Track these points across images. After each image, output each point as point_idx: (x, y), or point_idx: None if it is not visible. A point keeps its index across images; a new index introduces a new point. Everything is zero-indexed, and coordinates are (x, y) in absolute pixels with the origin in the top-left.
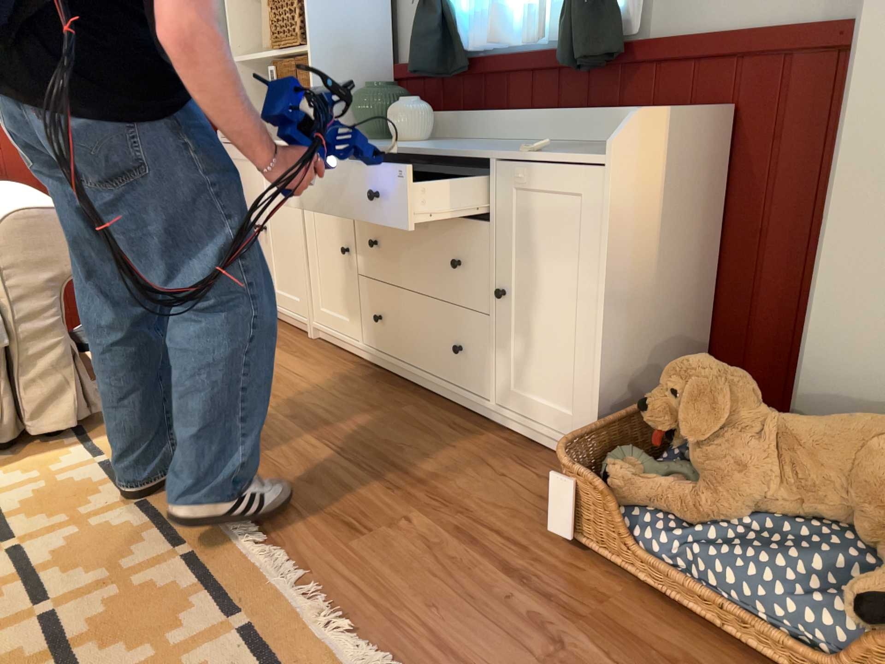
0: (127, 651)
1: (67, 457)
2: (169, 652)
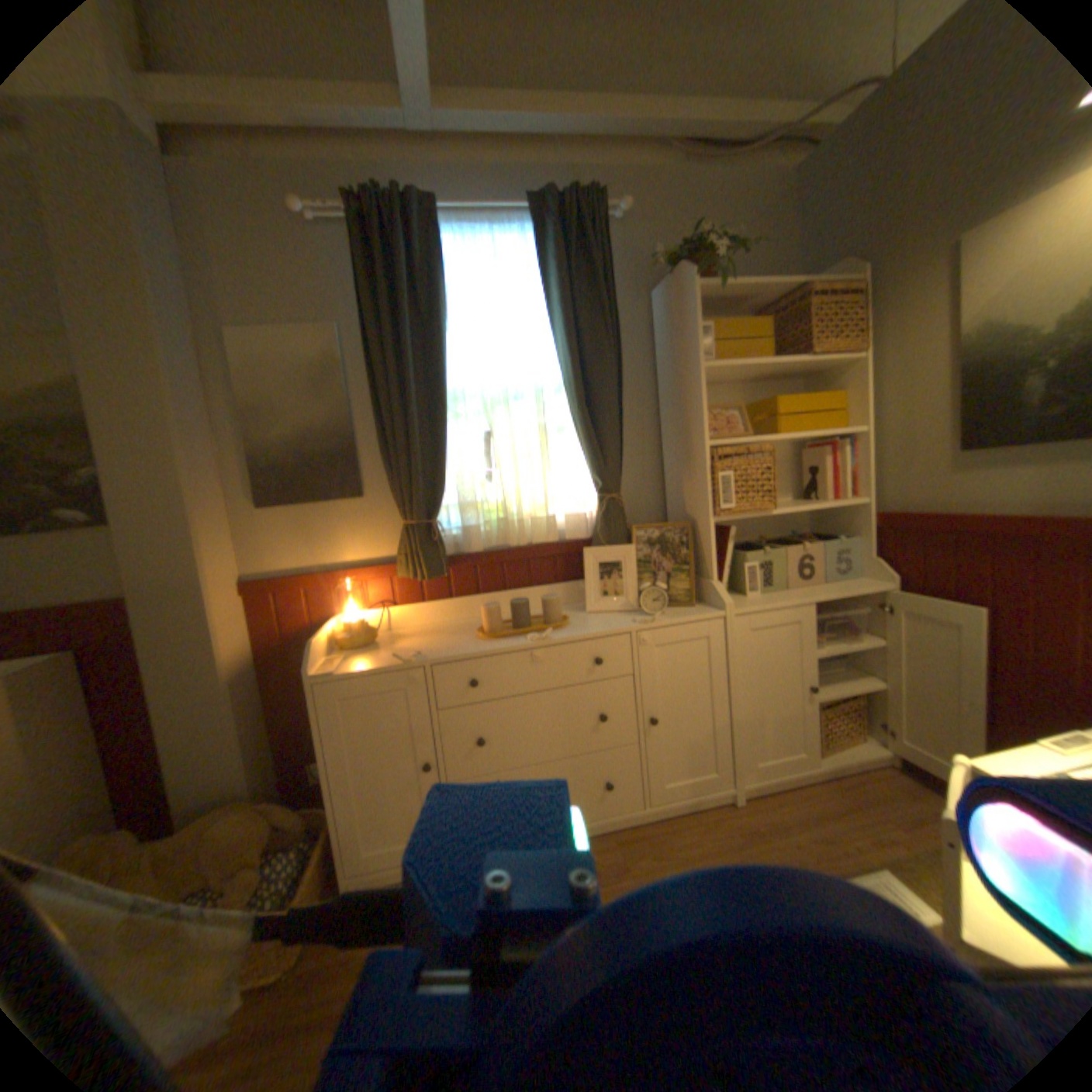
0: None
1: None
2: None
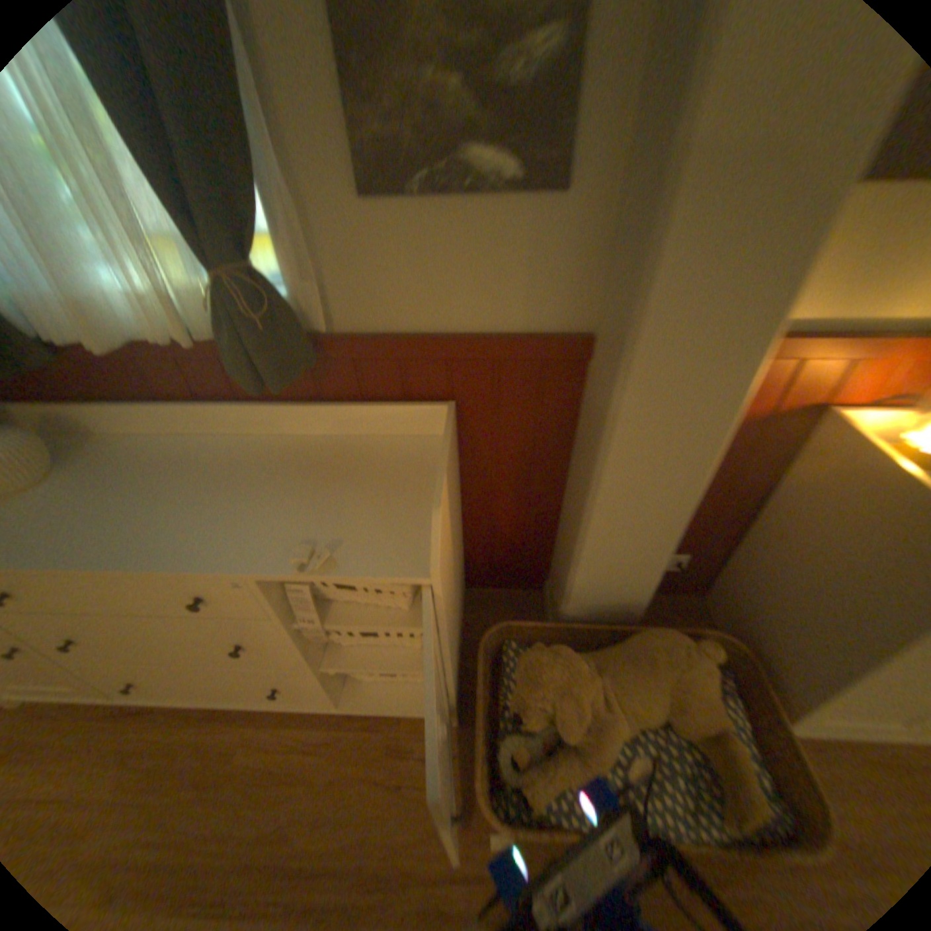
0: None
1: None
2: None
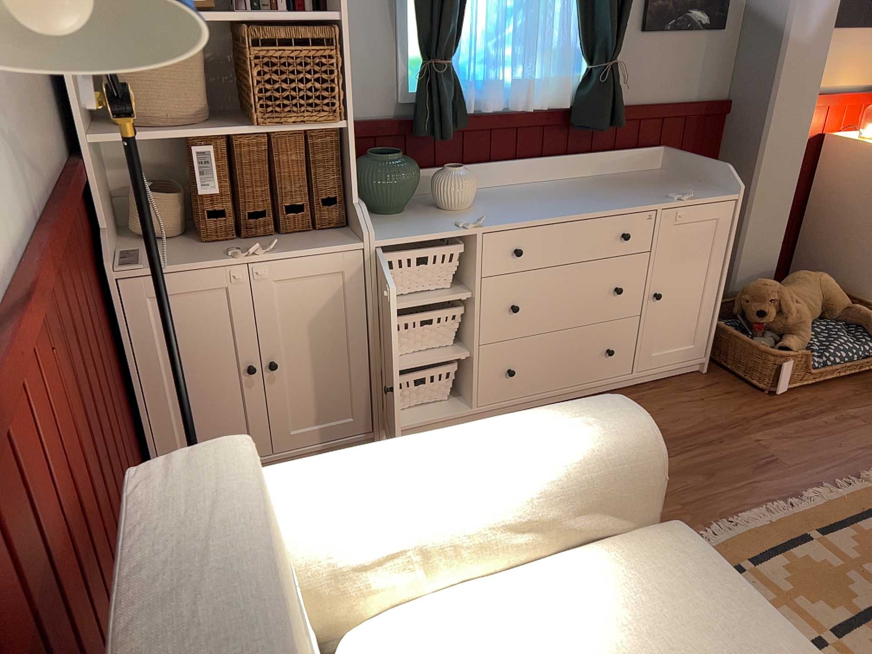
0: None
1: None
2: None
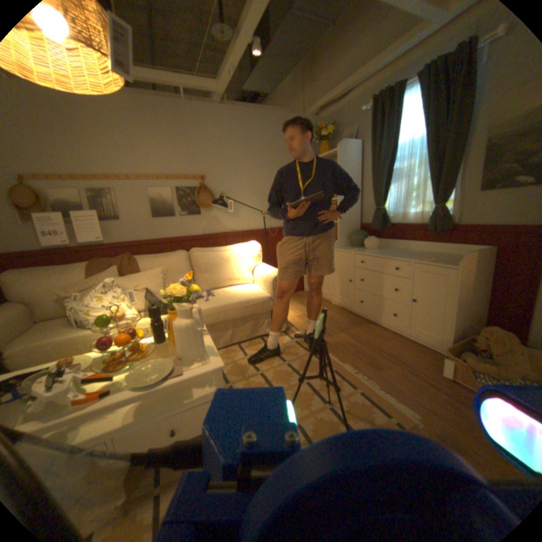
0: (333, 395)
1: (285, 339)
2: (344, 397)
